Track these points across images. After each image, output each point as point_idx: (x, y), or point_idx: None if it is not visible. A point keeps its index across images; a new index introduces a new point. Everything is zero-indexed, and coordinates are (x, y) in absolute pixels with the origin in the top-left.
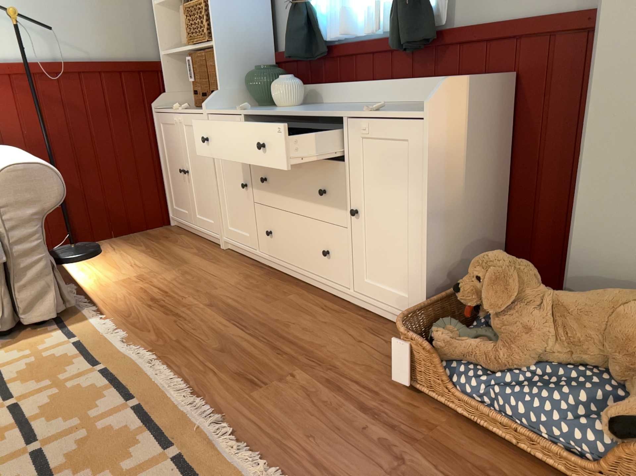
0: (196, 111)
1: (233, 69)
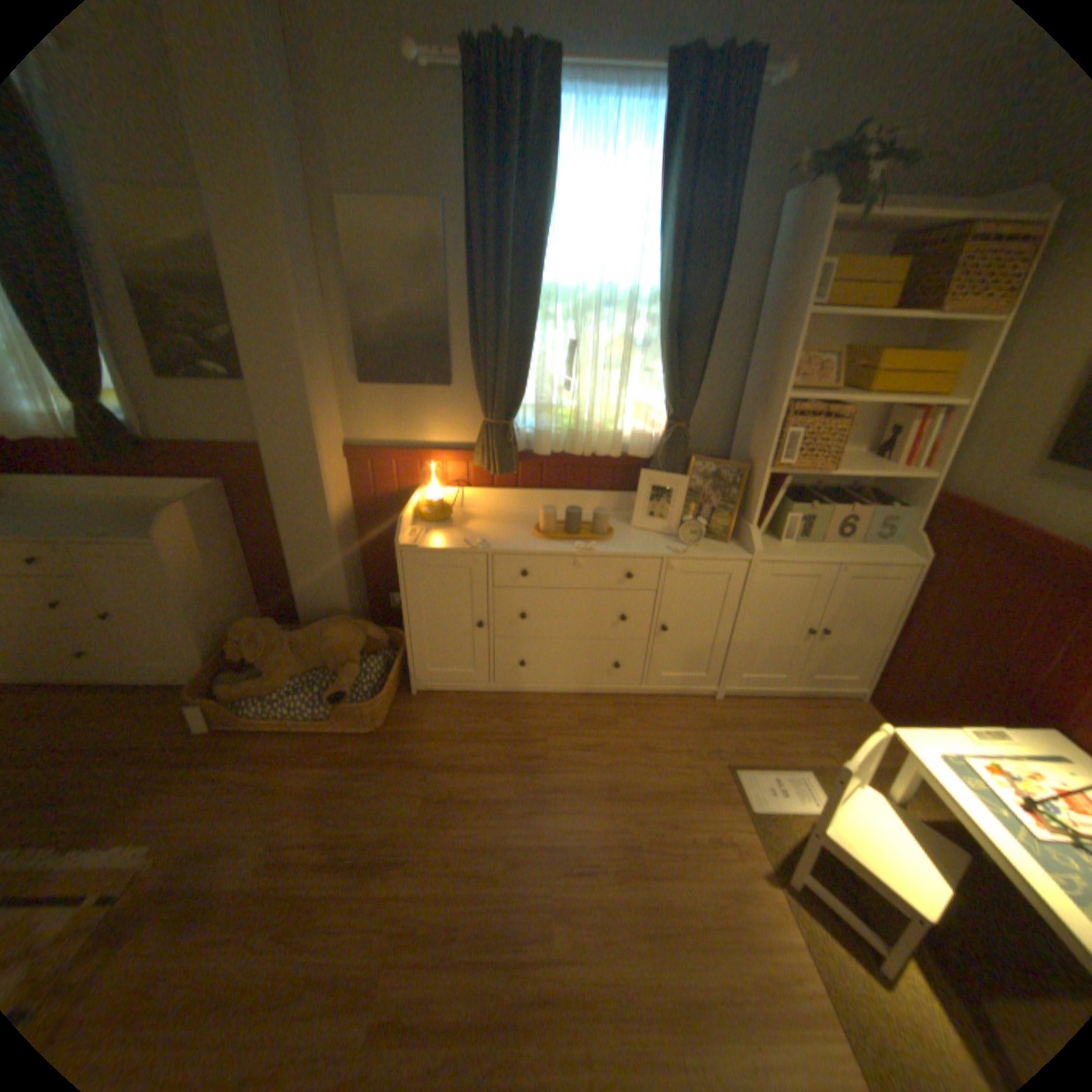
0: None
1: None
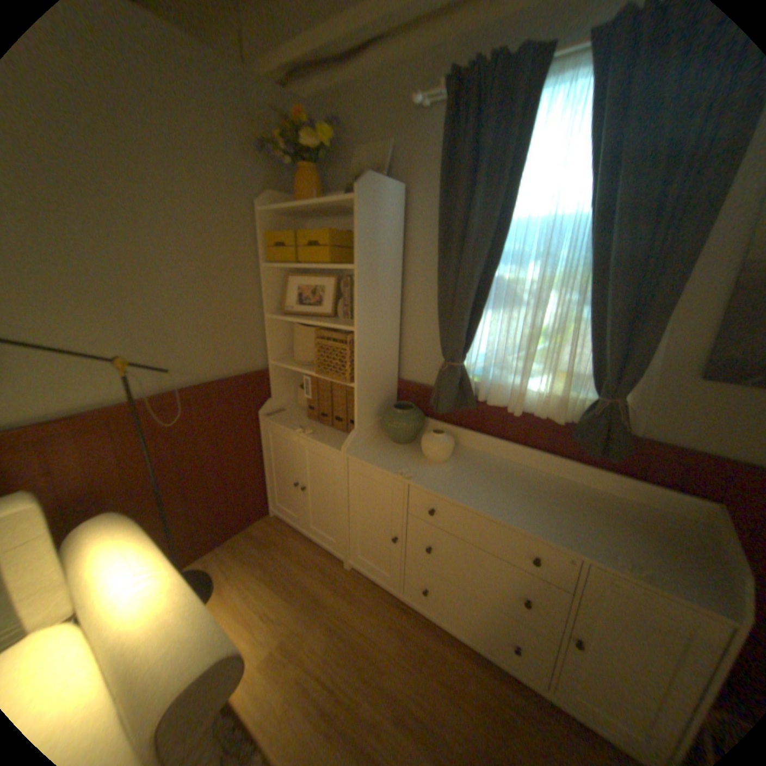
0: (326, 443)
1: (369, 405)
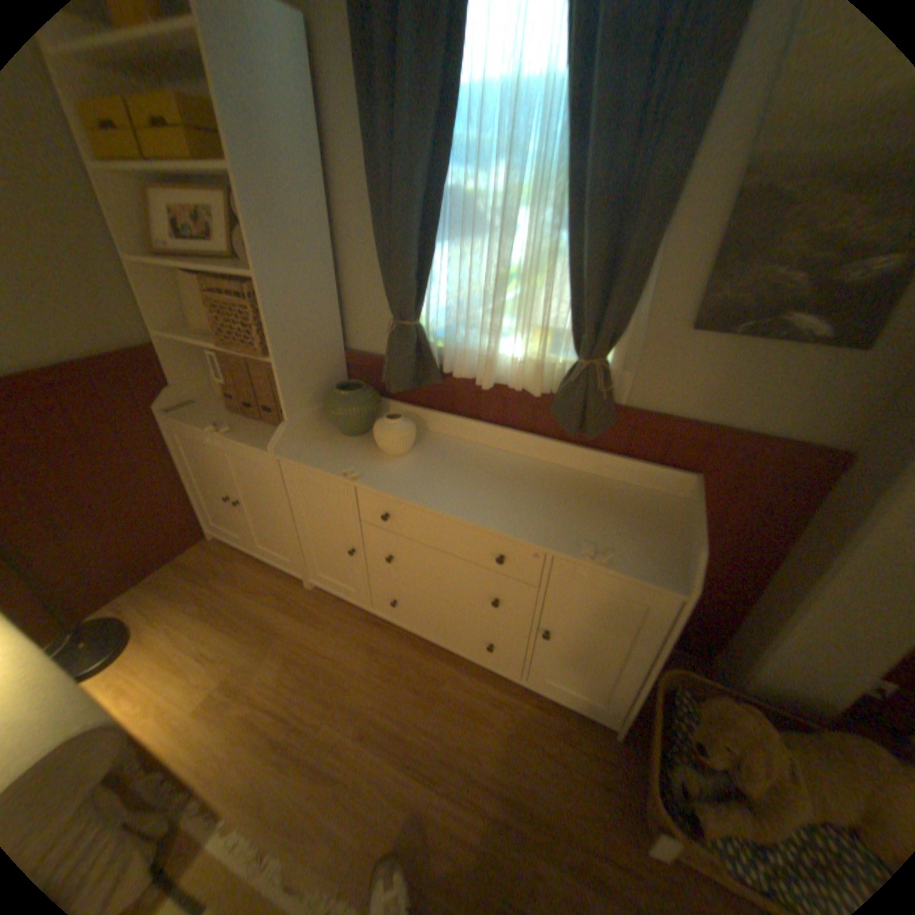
0: (250, 443)
1: (302, 388)
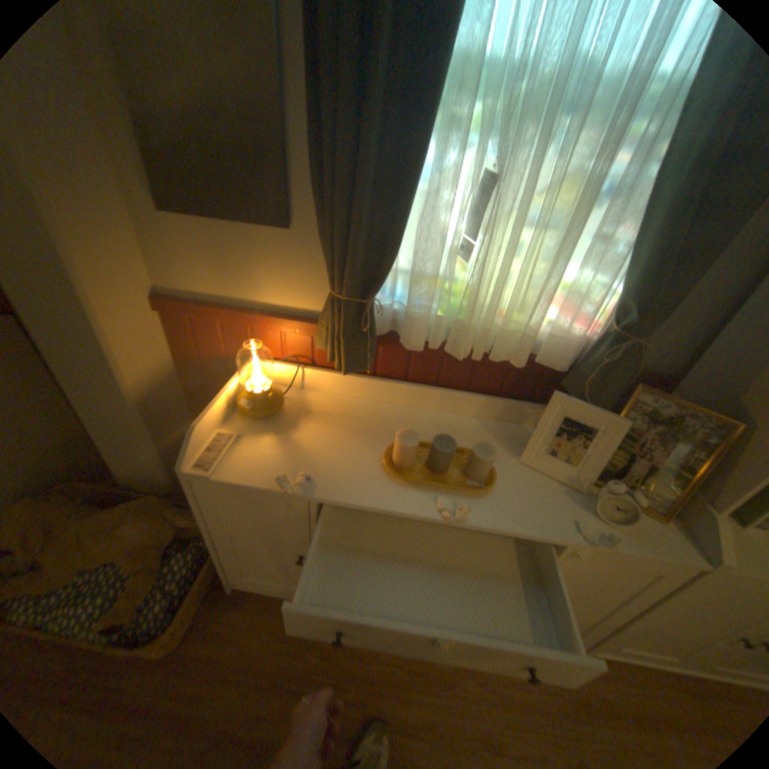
0: None
1: None
